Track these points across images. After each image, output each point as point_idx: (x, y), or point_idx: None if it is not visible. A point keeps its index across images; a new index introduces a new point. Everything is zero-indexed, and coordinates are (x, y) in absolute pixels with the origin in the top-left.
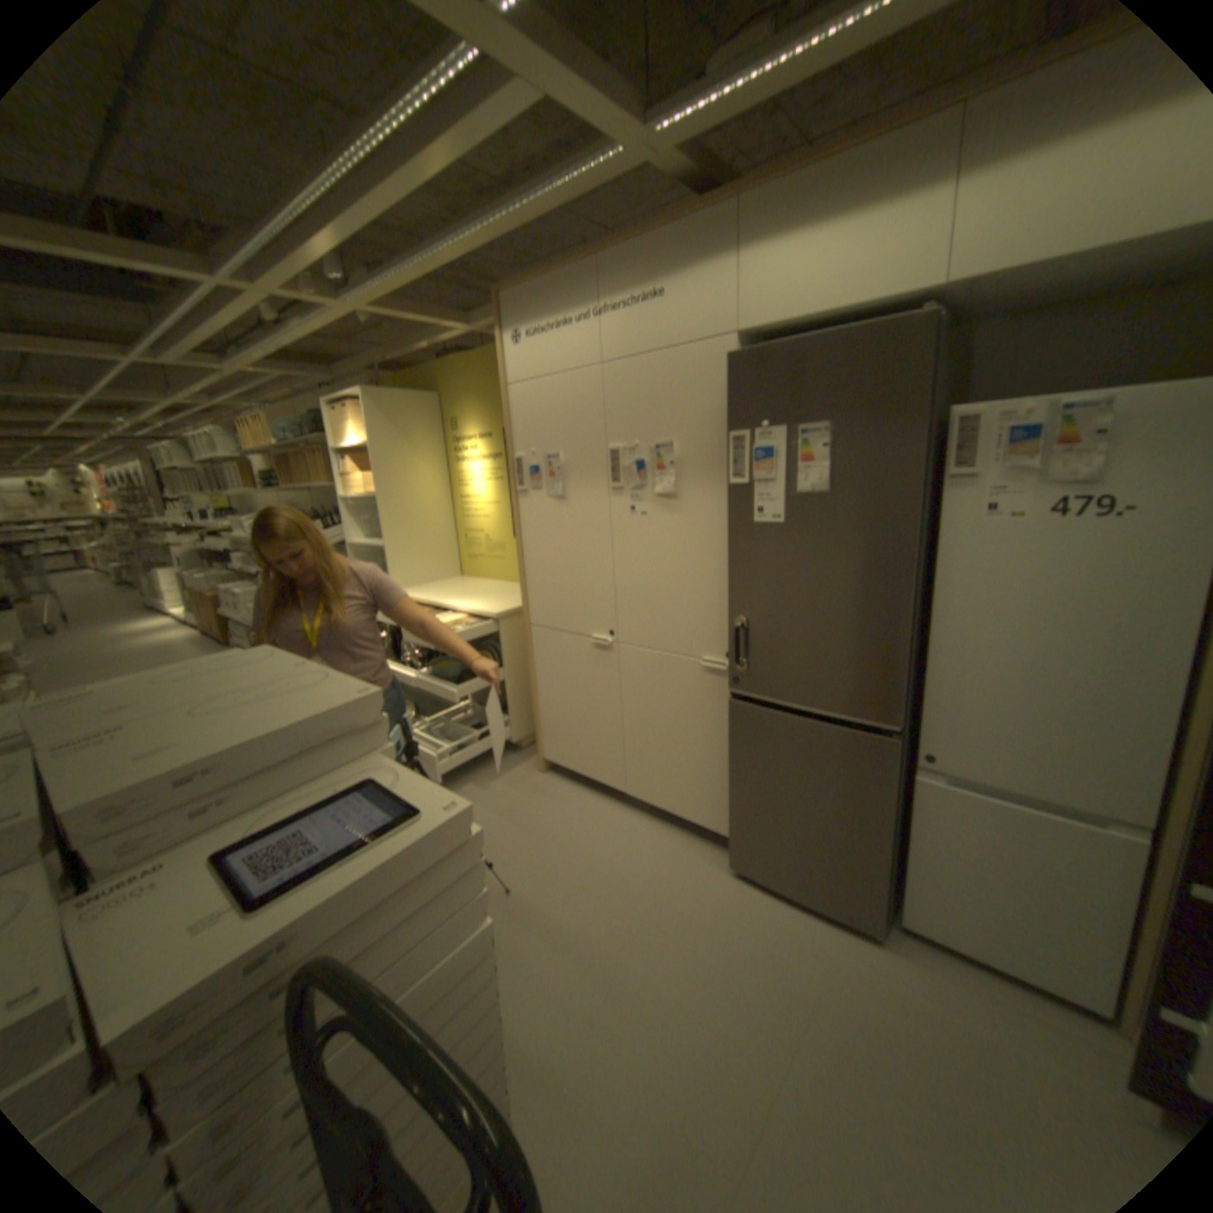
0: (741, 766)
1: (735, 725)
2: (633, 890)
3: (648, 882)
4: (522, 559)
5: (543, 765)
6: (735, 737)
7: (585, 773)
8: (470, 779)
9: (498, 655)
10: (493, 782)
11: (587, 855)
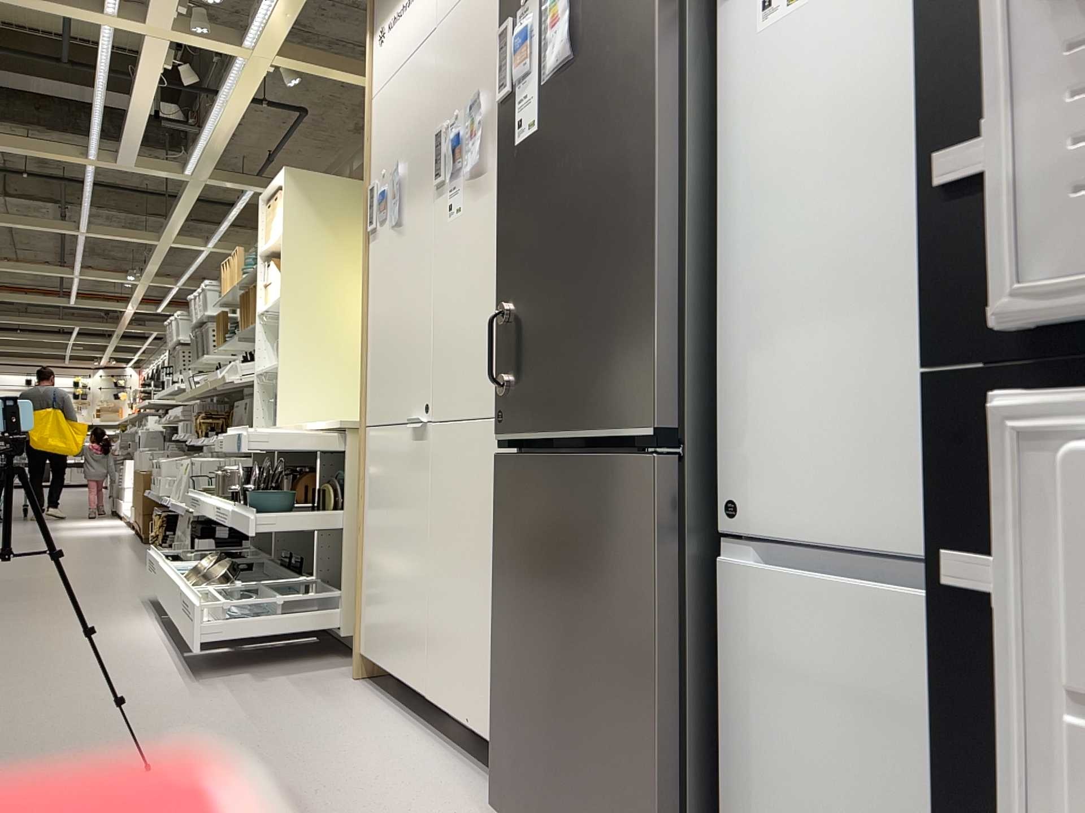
0: (503, 579)
1: (499, 501)
2: (321, 808)
3: (353, 806)
4: (364, 327)
5: (360, 665)
6: (499, 525)
7: (392, 669)
8: (255, 670)
9: (345, 492)
10: (281, 677)
11: (304, 762)
